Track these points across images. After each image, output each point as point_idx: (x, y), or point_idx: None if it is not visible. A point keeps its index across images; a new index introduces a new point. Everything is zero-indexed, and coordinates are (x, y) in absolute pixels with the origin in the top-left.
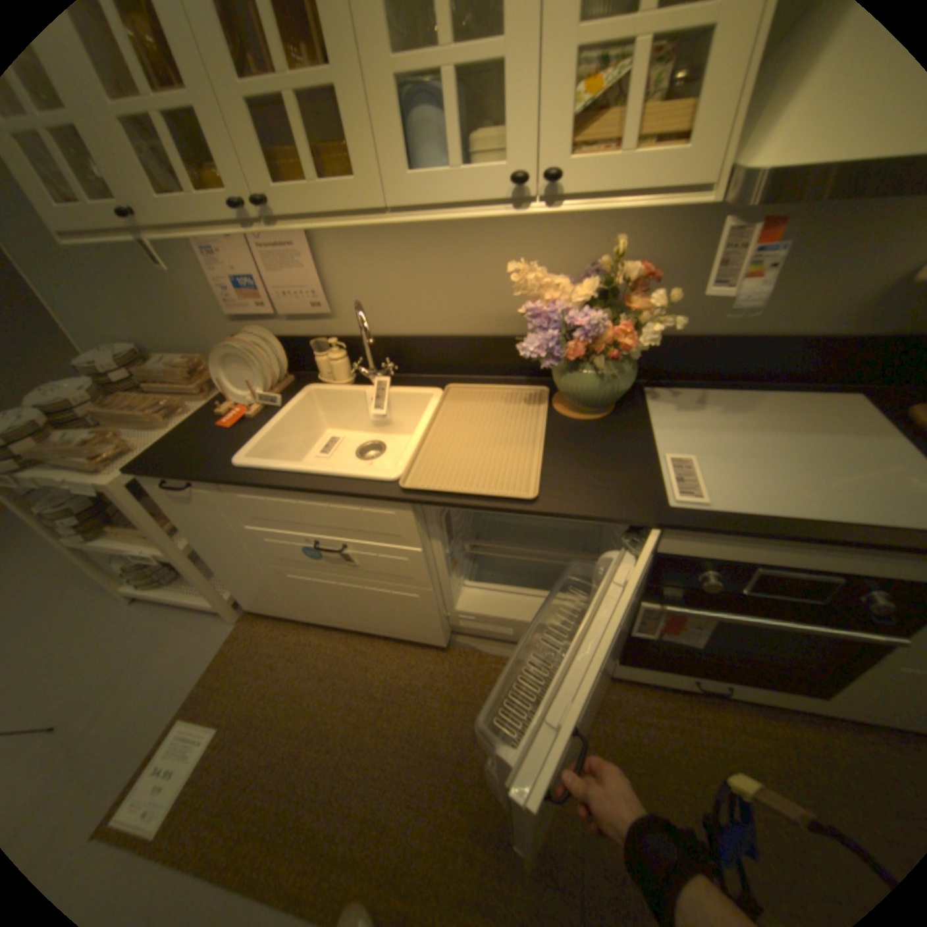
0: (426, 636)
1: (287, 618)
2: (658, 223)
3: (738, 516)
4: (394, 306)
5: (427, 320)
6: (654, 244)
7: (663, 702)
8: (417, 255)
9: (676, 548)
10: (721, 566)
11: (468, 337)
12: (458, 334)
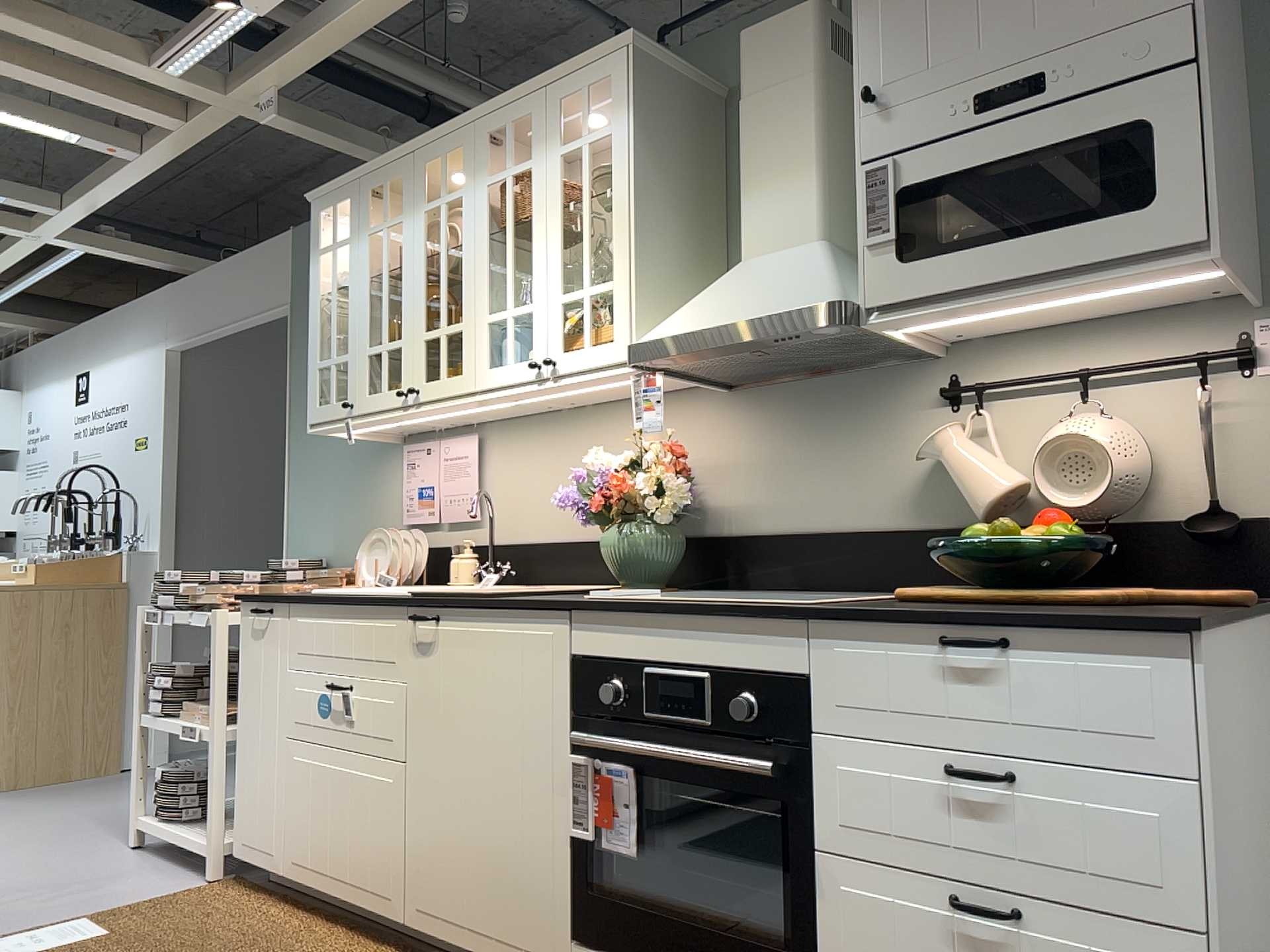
0: (386, 887)
1: (265, 869)
2: (719, 426)
3: (626, 601)
4: (528, 512)
5: (551, 526)
6: (720, 444)
7: None
8: (551, 463)
9: (581, 644)
10: (619, 670)
11: (581, 542)
12: (574, 539)
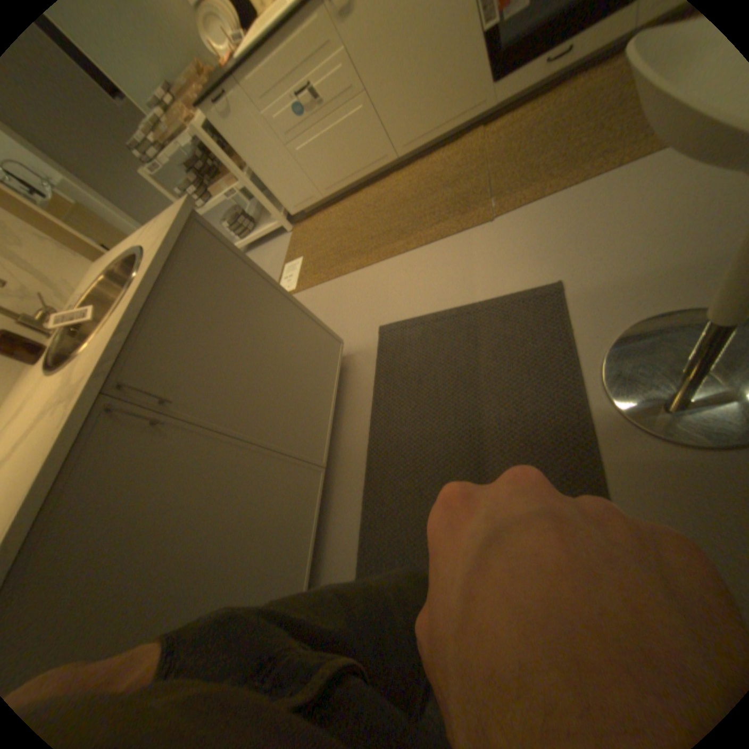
0: (383, 151)
1: (313, 203)
2: None
3: None
4: None
5: None
6: None
7: (537, 101)
8: None
9: None
10: None
11: None
12: None
